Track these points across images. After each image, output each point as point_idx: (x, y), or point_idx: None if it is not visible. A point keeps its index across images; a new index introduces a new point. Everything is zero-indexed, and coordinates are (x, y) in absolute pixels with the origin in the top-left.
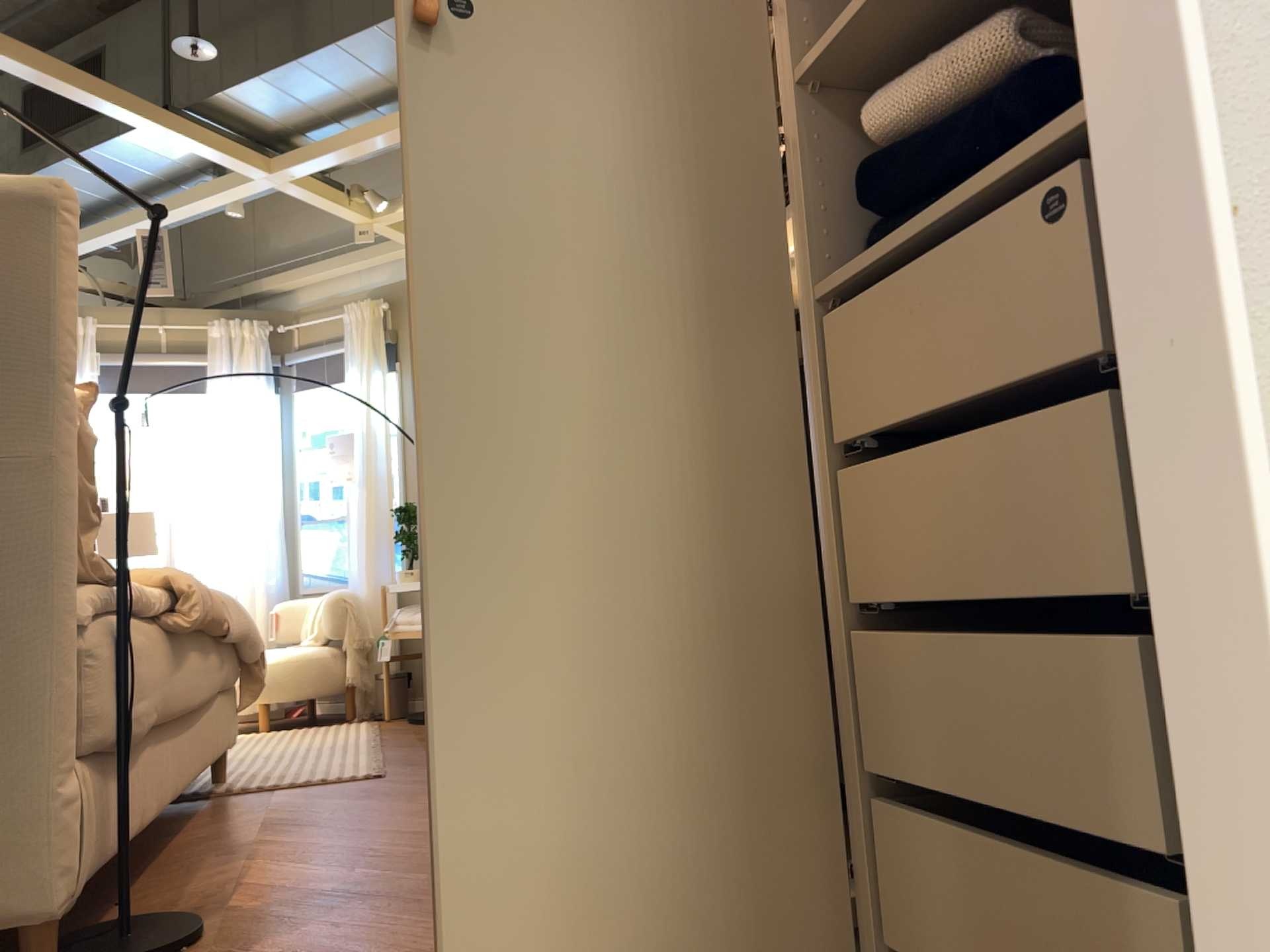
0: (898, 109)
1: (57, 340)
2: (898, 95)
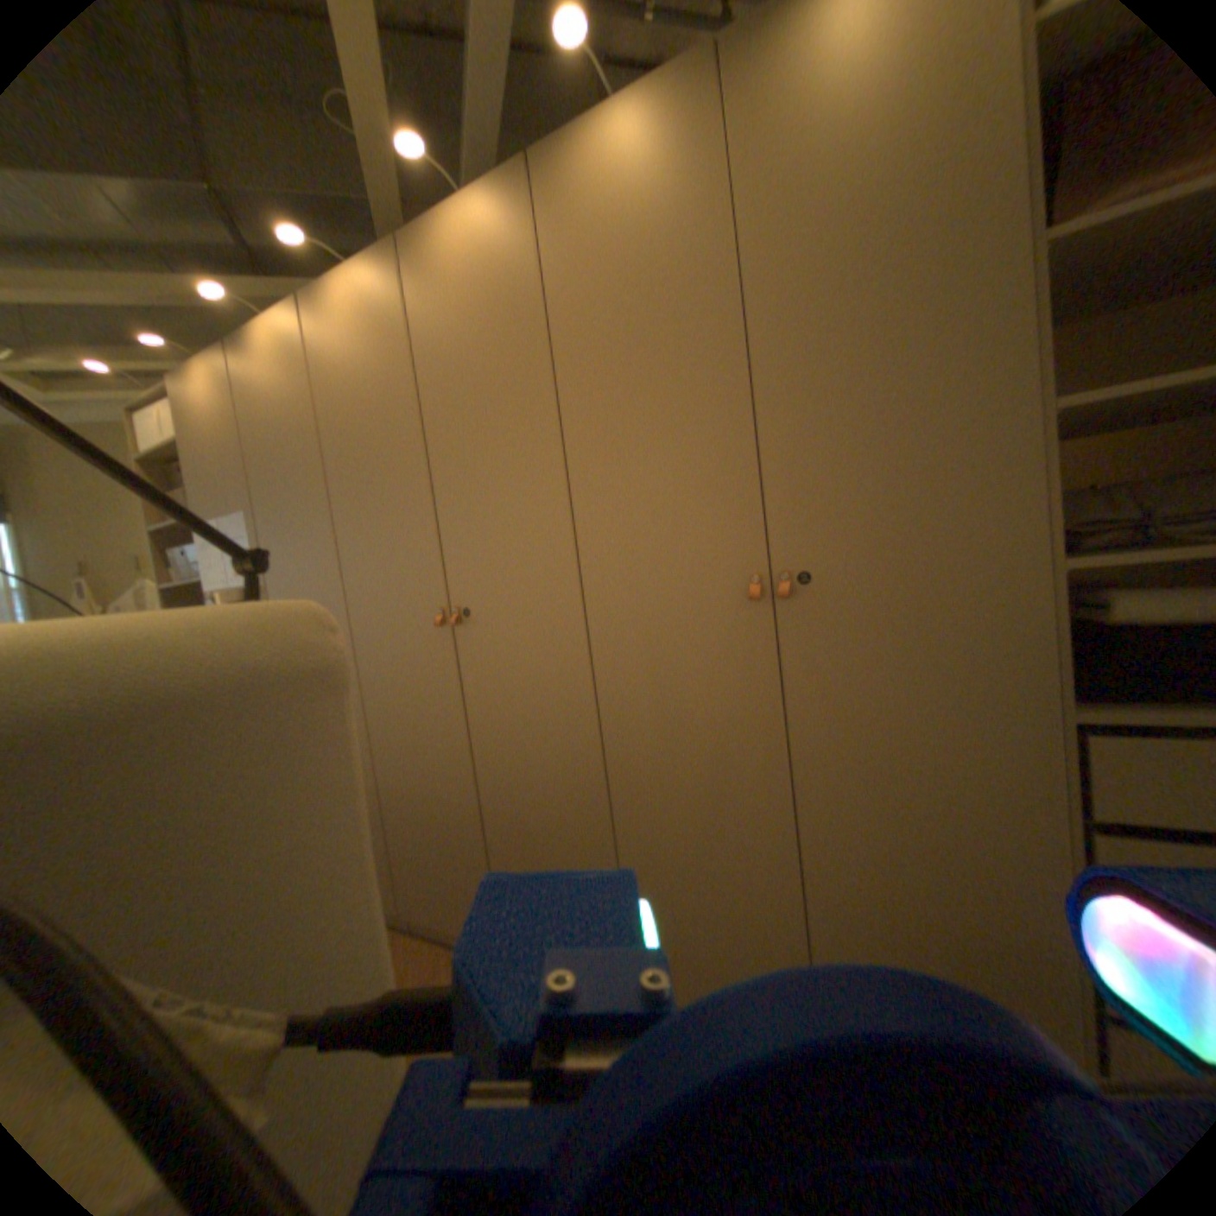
0: (1121, 610)
1: (284, 920)
2: (1120, 600)
